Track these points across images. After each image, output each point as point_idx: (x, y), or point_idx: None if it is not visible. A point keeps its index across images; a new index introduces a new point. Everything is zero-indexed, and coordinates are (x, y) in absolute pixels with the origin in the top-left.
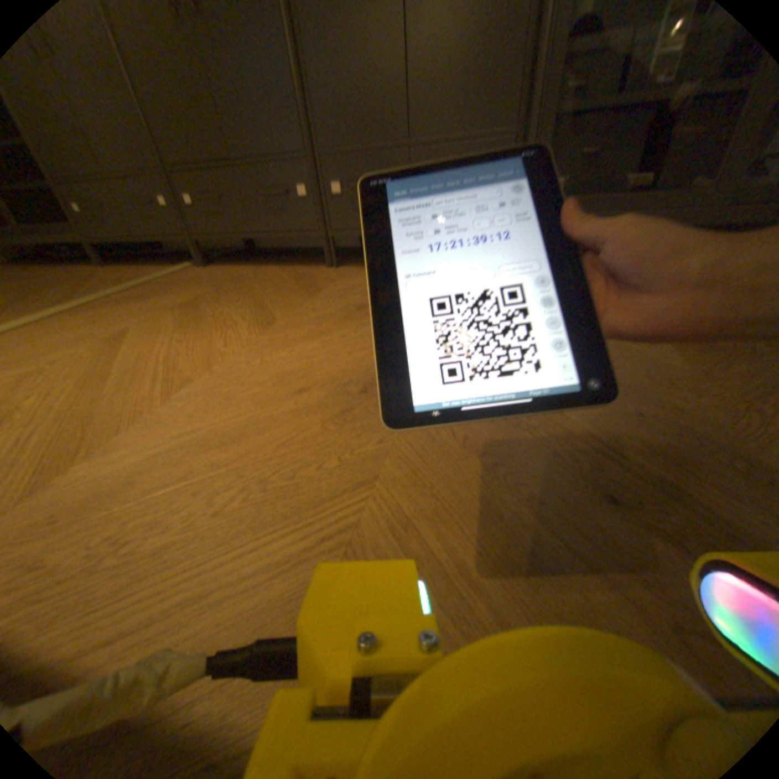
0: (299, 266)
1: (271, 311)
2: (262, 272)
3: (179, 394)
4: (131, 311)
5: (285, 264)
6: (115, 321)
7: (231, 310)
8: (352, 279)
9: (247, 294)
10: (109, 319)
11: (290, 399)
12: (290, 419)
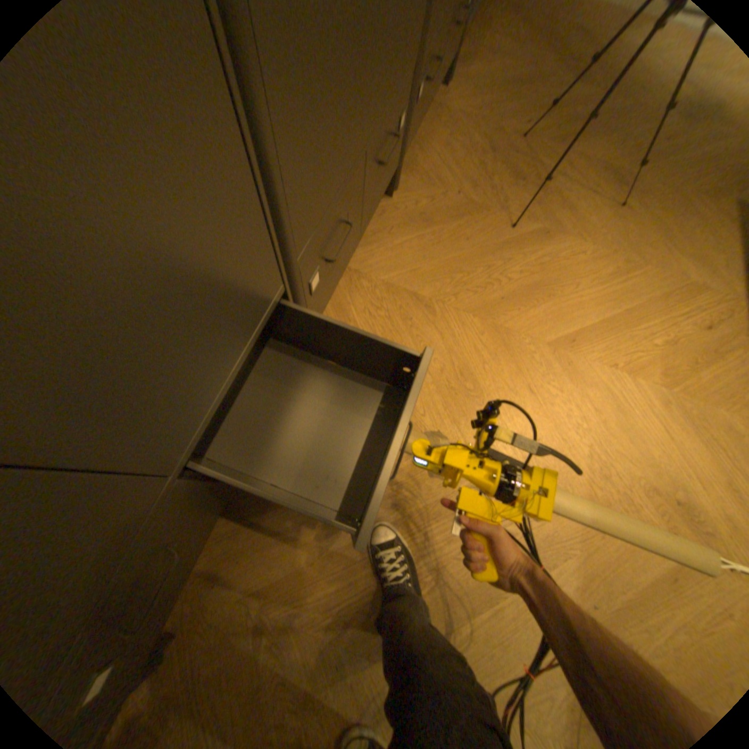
0: (377, 226)
1: (526, 236)
2: (395, 262)
3: (642, 261)
4: (511, 364)
5: (362, 242)
6: (537, 366)
7: (521, 266)
8: (449, 181)
9: (477, 263)
10: (531, 377)
11: (638, 213)
12: (651, 212)
